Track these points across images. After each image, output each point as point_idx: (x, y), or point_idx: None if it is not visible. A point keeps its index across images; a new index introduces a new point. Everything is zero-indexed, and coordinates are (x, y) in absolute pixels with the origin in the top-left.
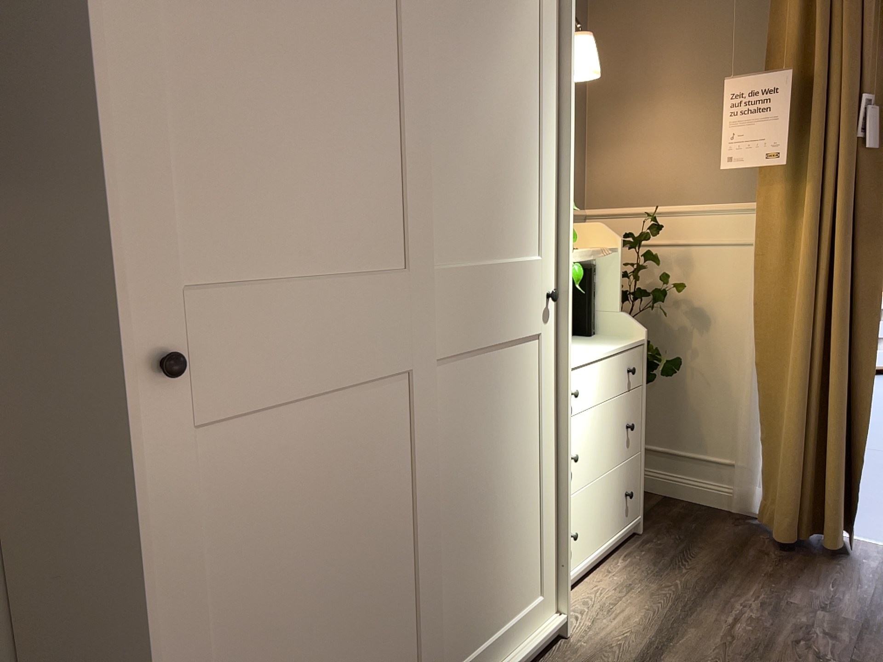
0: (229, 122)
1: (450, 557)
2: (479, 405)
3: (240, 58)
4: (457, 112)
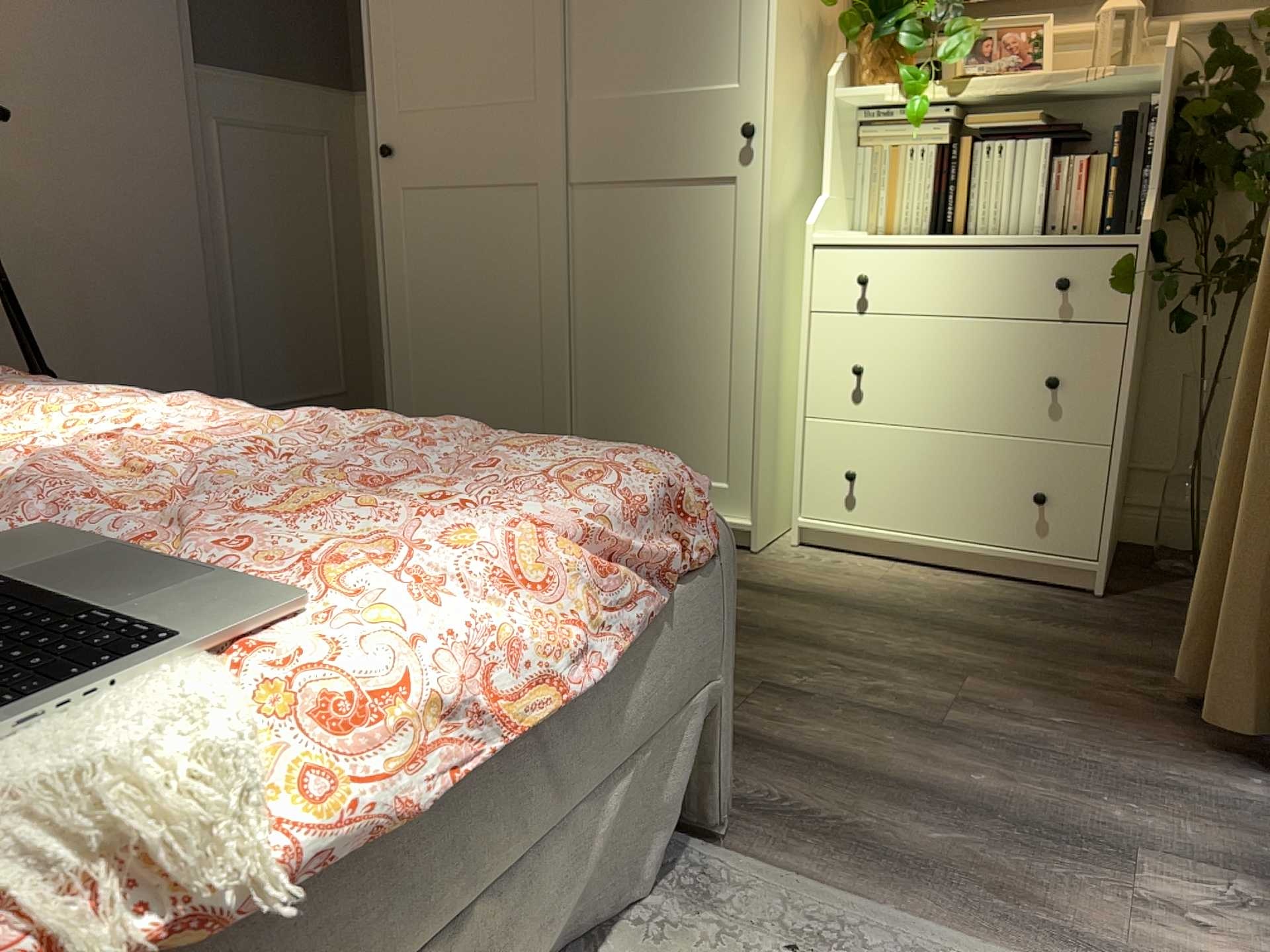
0: (401, 7)
1: (591, 381)
2: (633, 244)
3: None
4: None
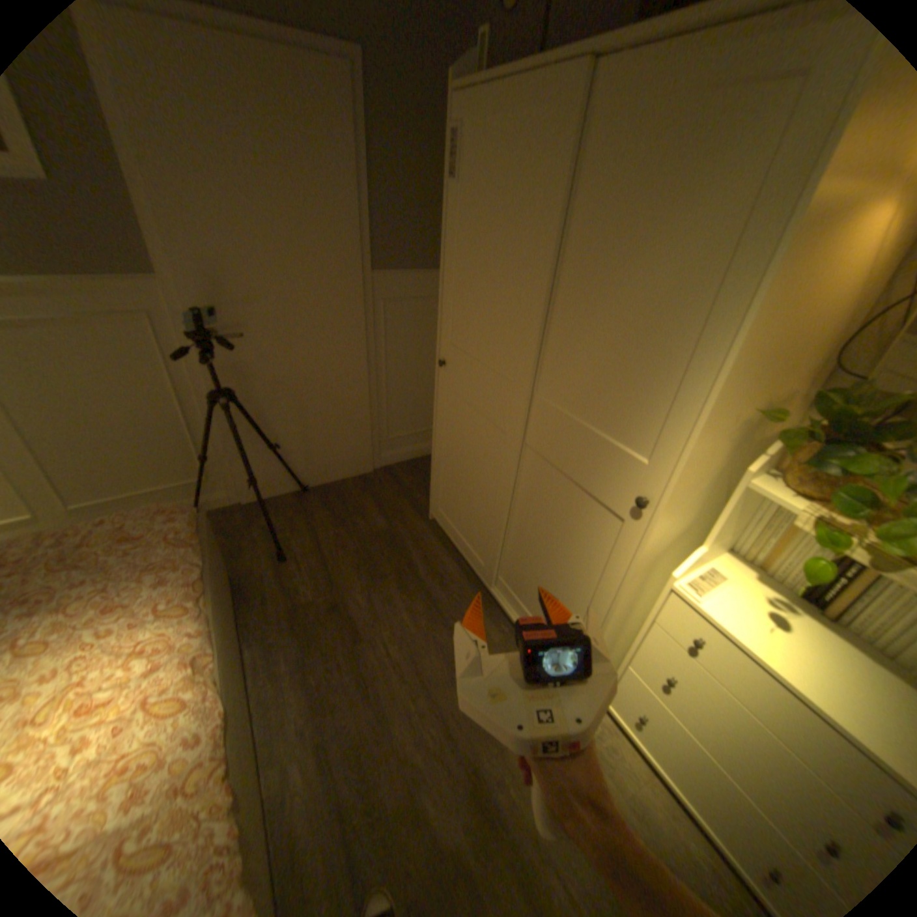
0: (458, 278)
1: (513, 549)
2: (550, 503)
3: (463, 250)
4: (587, 284)
